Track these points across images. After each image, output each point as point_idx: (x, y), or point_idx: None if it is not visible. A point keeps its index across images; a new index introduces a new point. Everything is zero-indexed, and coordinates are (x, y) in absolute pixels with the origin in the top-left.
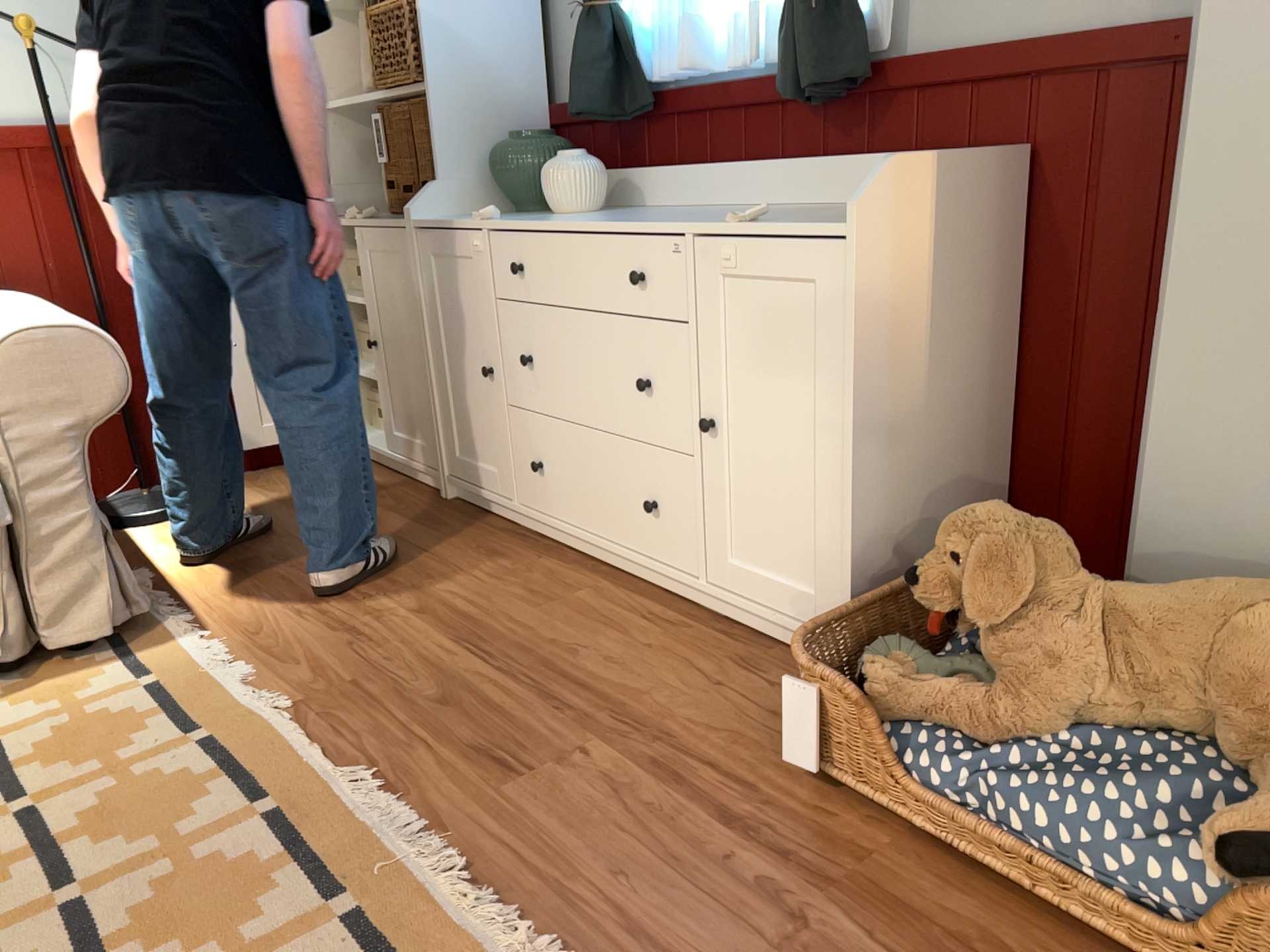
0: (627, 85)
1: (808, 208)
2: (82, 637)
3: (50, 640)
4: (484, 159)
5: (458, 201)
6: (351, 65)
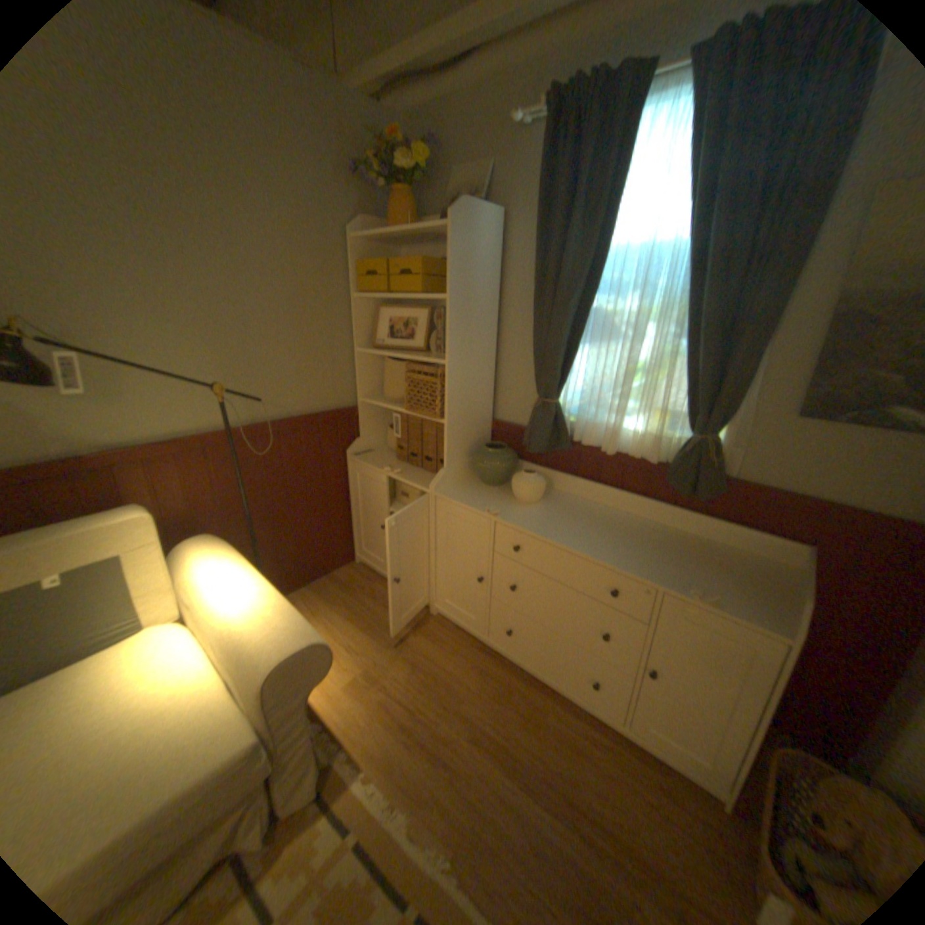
0: (555, 433)
1: (675, 535)
2: (298, 804)
3: (280, 812)
4: (466, 451)
5: (455, 476)
6: (374, 375)
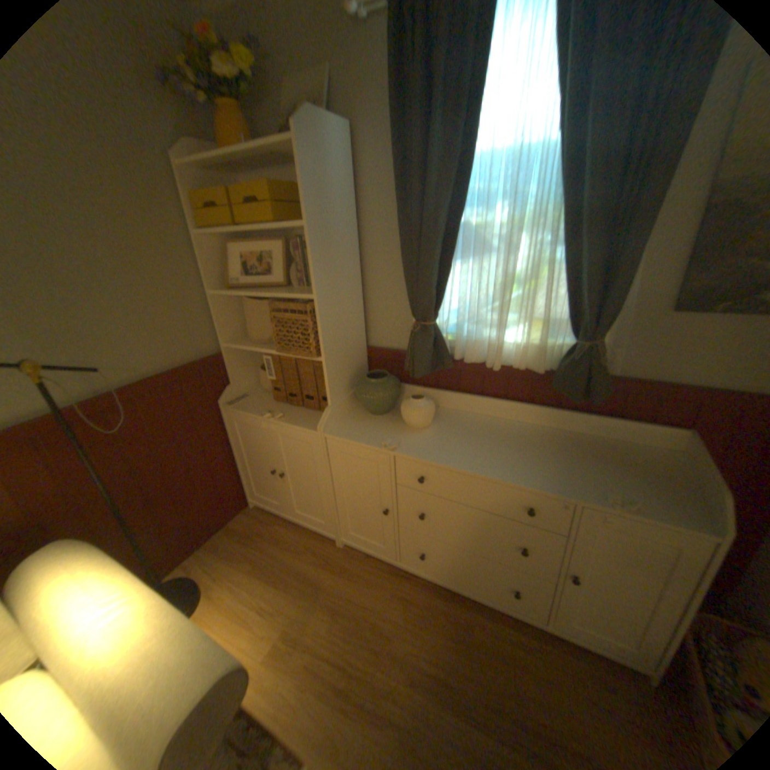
0: (435, 354)
1: (565, 436)
2: None
3: None
4: (347, 384)
5: (341, 411)
6: (234, 316)
